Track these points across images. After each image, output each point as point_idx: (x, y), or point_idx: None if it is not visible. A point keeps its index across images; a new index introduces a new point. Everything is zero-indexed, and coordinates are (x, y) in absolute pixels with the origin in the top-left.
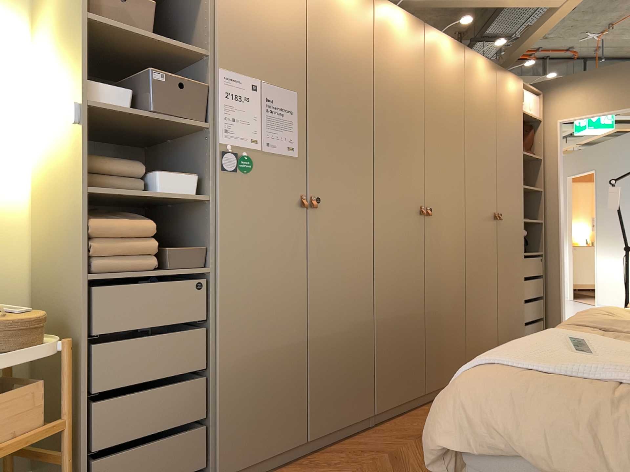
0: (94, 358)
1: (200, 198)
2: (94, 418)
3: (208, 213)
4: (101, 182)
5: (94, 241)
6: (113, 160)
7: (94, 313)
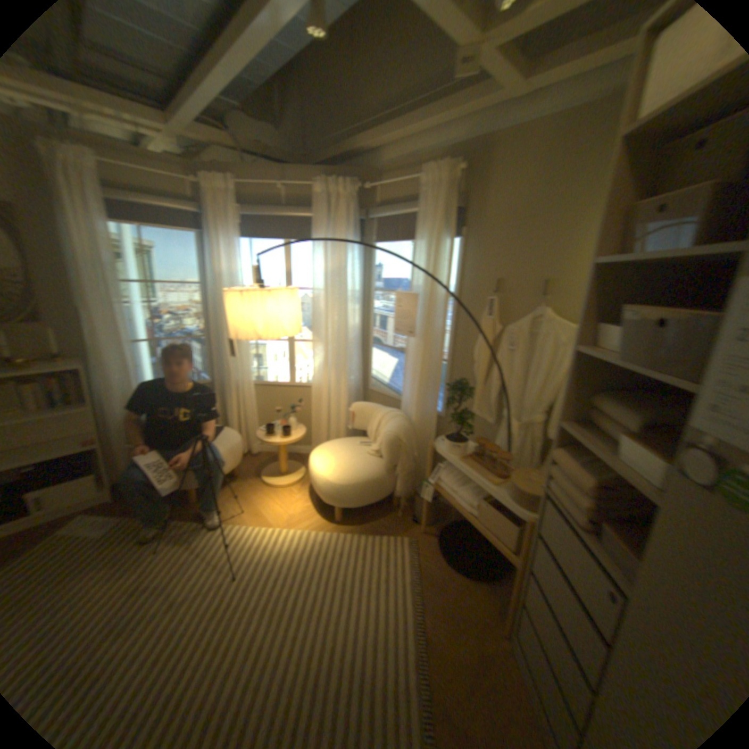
0: (540, 554)
1: (659, 503)
2: (532, 592)
3: (656, 531)
4: (605, 426)
5: (559, 470)
6: (629, 408)
7: (547, 523)
